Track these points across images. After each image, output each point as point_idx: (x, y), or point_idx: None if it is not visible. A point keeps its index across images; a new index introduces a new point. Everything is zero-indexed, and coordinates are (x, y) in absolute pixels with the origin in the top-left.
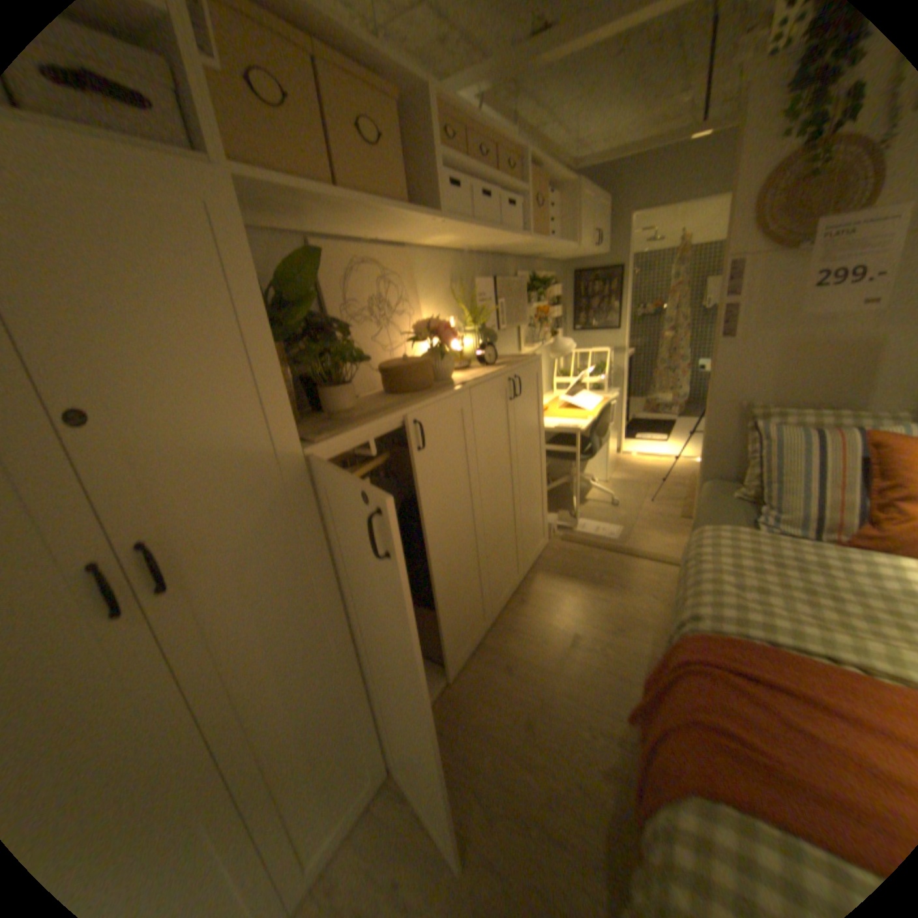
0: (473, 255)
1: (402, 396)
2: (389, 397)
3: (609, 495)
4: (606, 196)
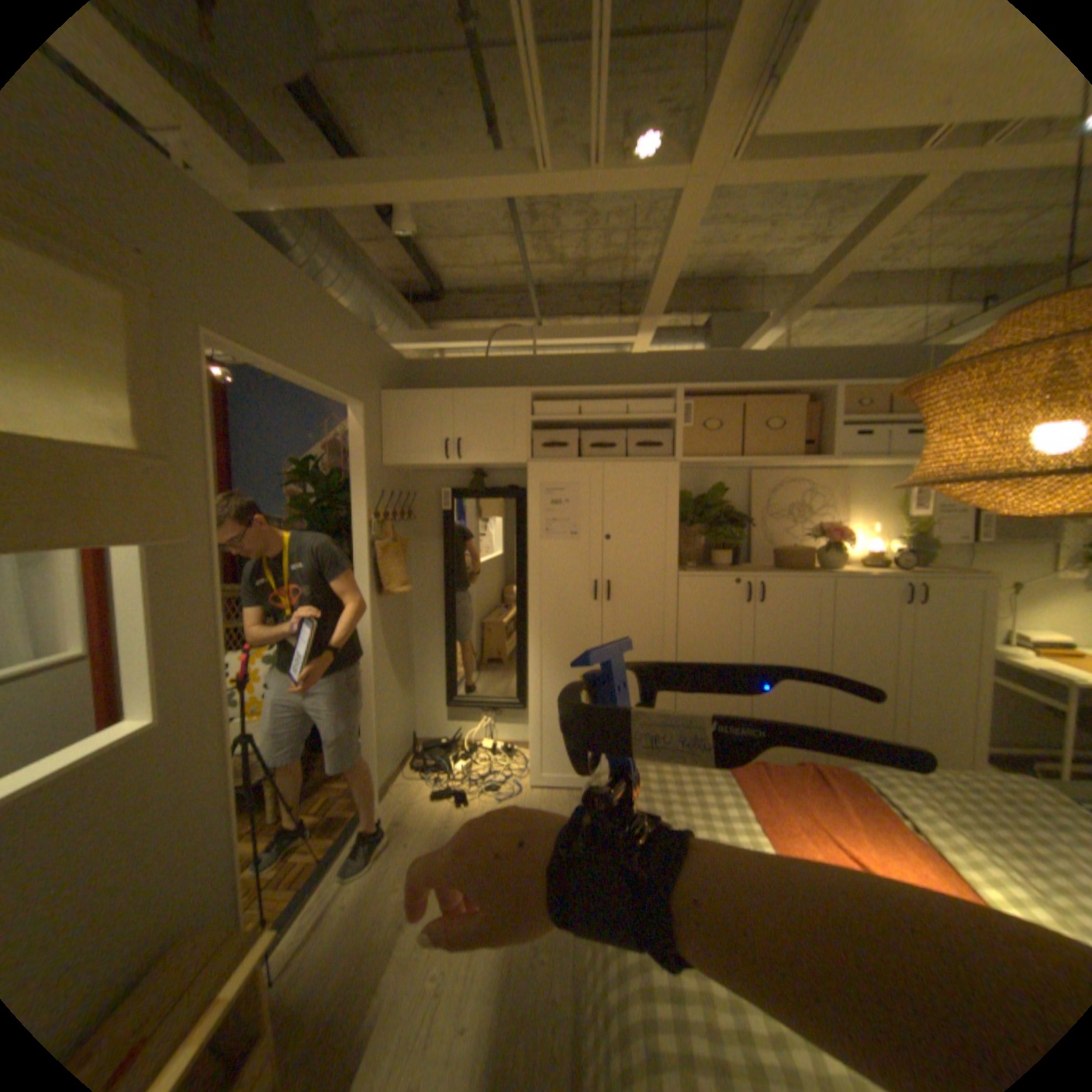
0: None
1: (775, 570)
2: (767, 569)
3: None
4: None
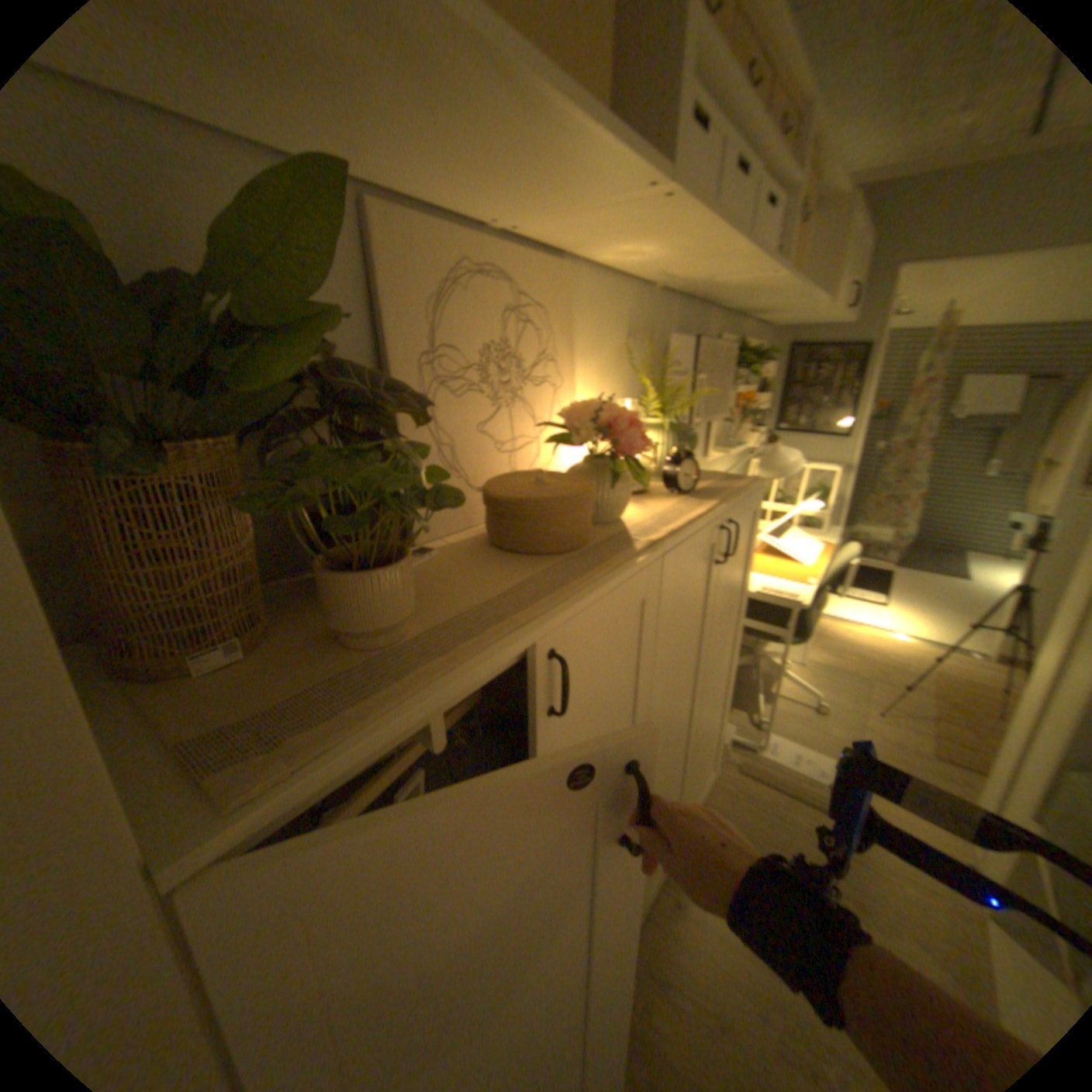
0: (667, 293)
1: (525, 561)
2: (496, 560)
3: (814, 696)
4: (863, 234)
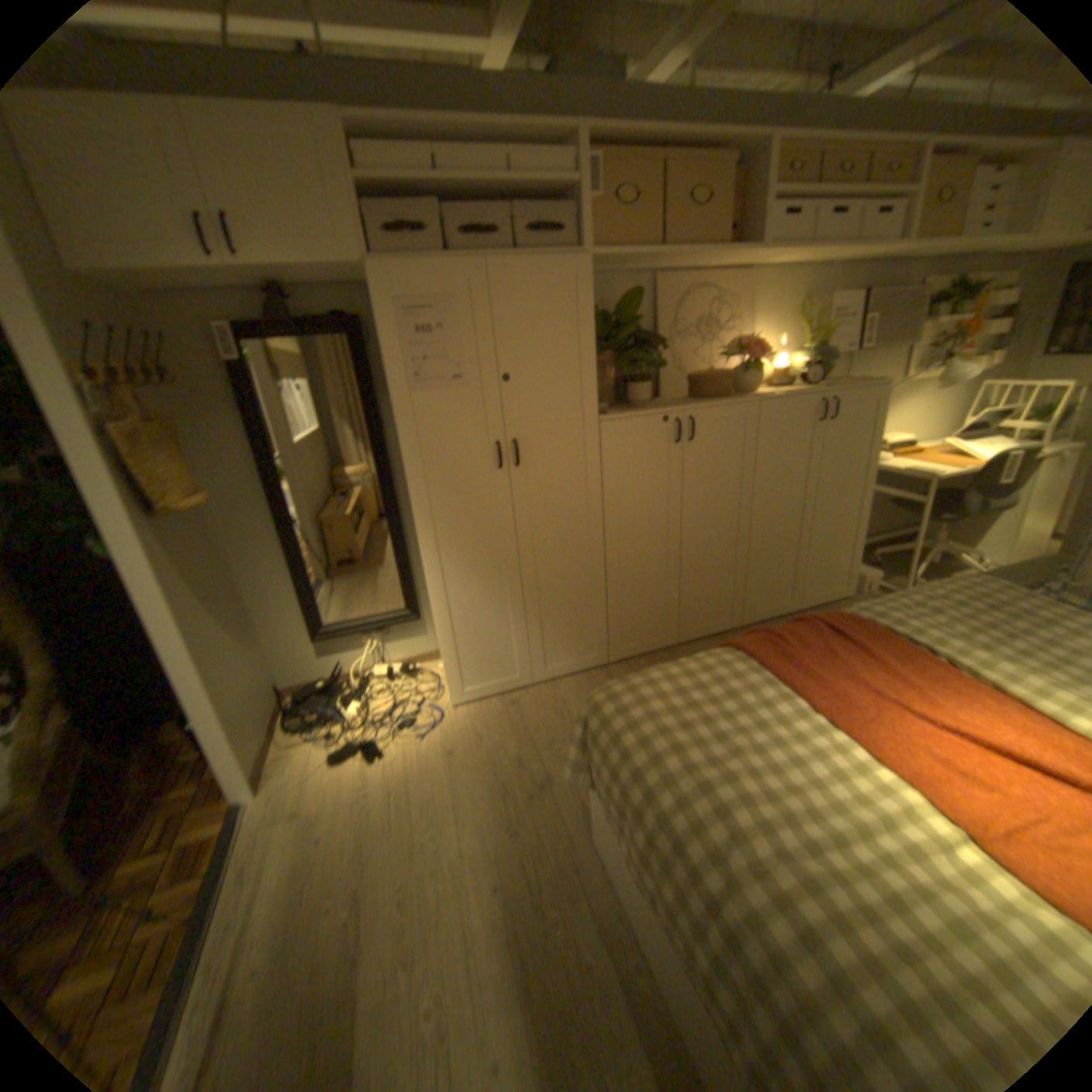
0: (848, 266)
1: (695, 401)
2: (685, 401)
3: None
4: None
